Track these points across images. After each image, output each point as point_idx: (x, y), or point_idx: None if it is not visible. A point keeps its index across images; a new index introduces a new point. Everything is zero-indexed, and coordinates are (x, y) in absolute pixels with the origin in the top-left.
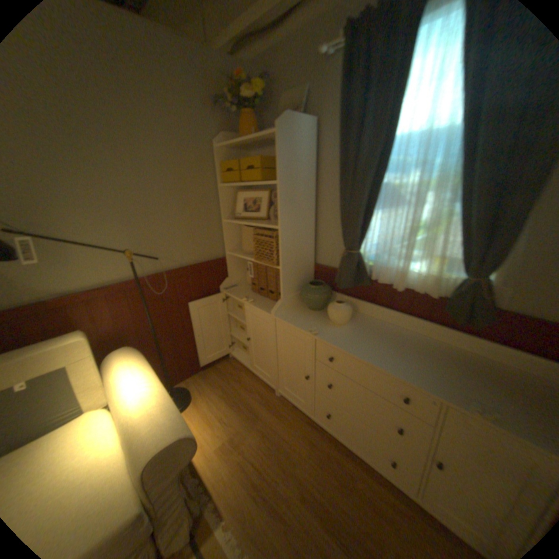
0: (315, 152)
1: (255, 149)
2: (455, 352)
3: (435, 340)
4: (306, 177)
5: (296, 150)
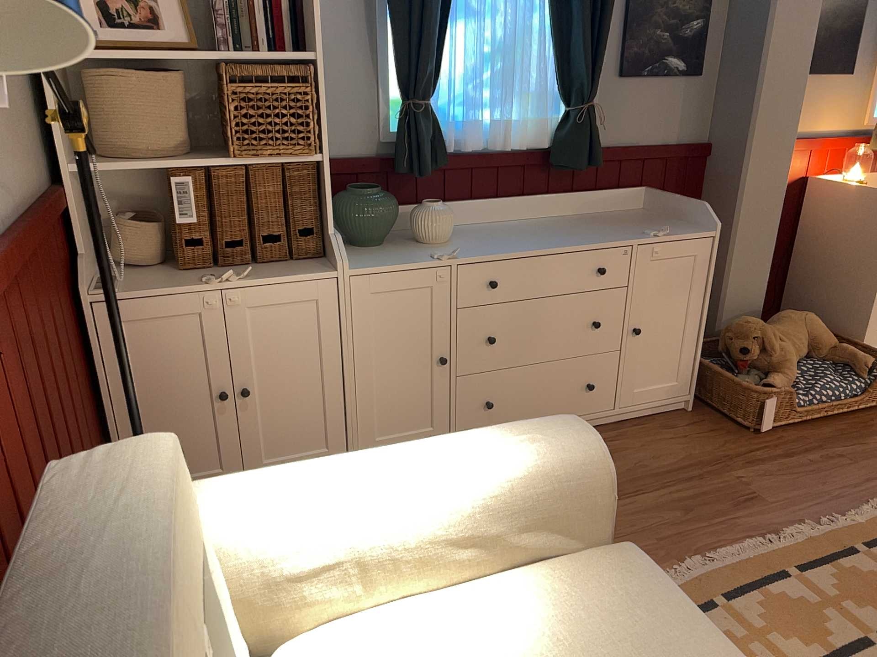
0: None
1: None
2: (565, 219)
3: (537, 218)
4: None
5: None
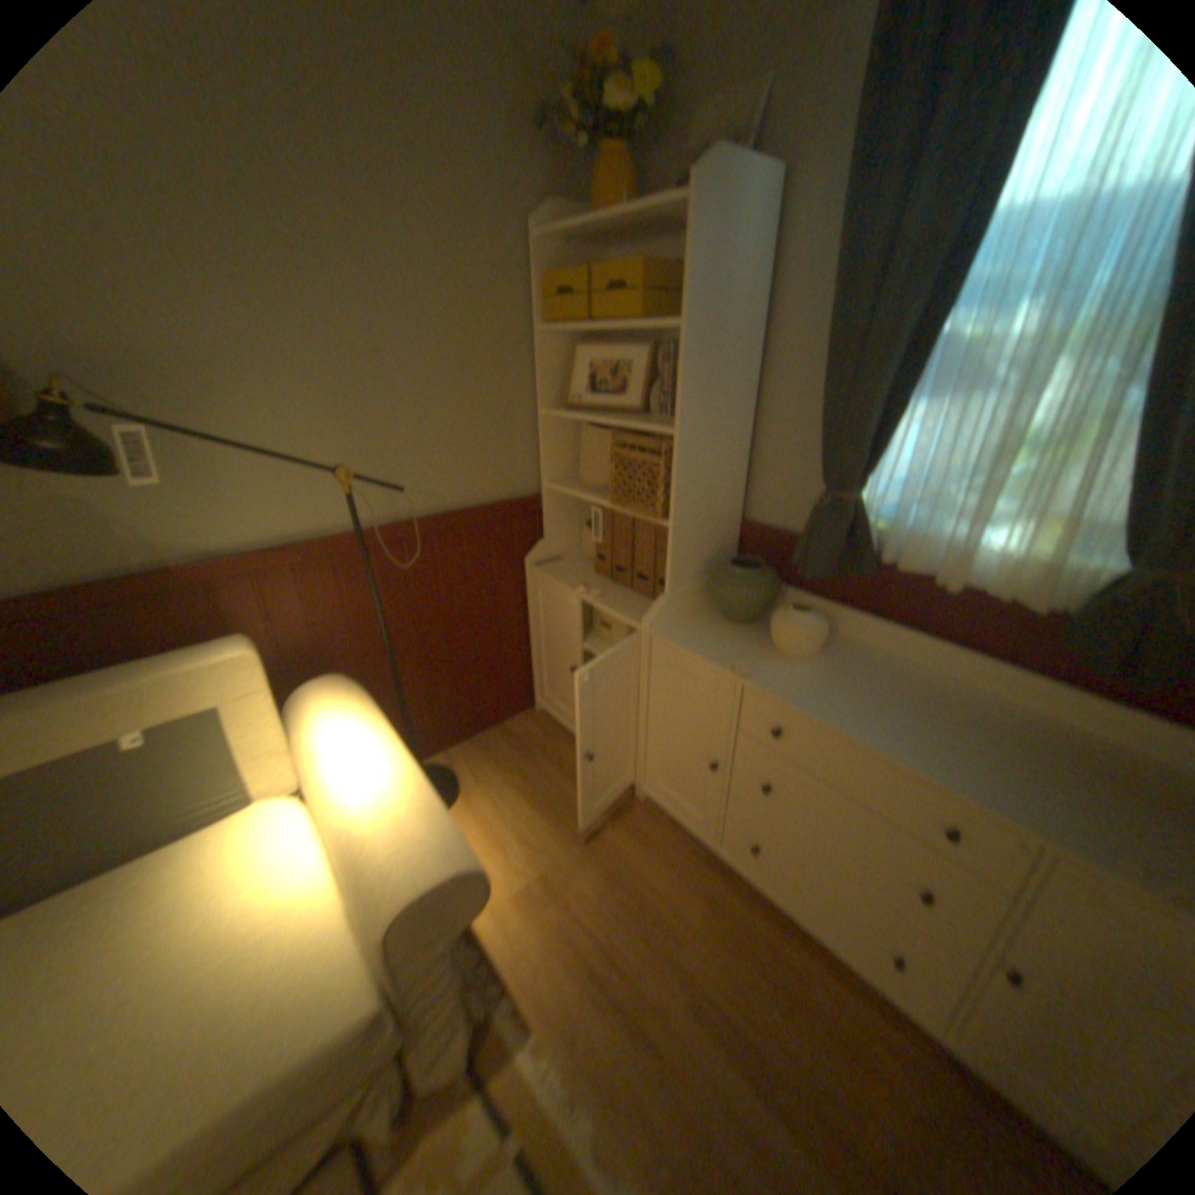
0: (772, 255)
1: (621, 245)
2: (1069, 737)
3: (1020, 707)
4: (746, 315)
5: (730, 247)
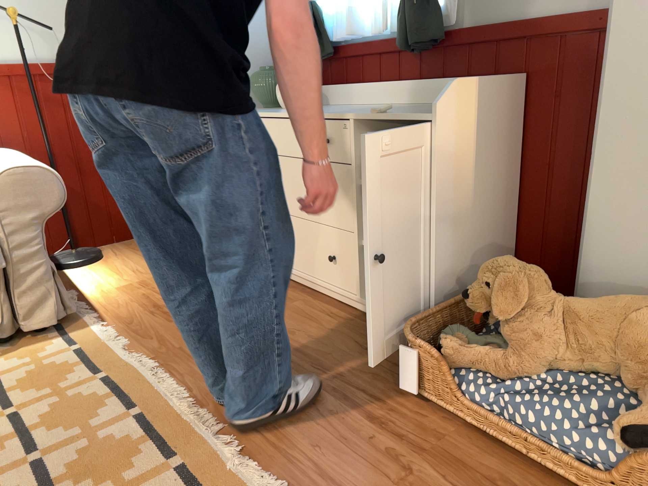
0: None
1: None
2: (412, 105)
3: (400, 104)
4: None
5: None
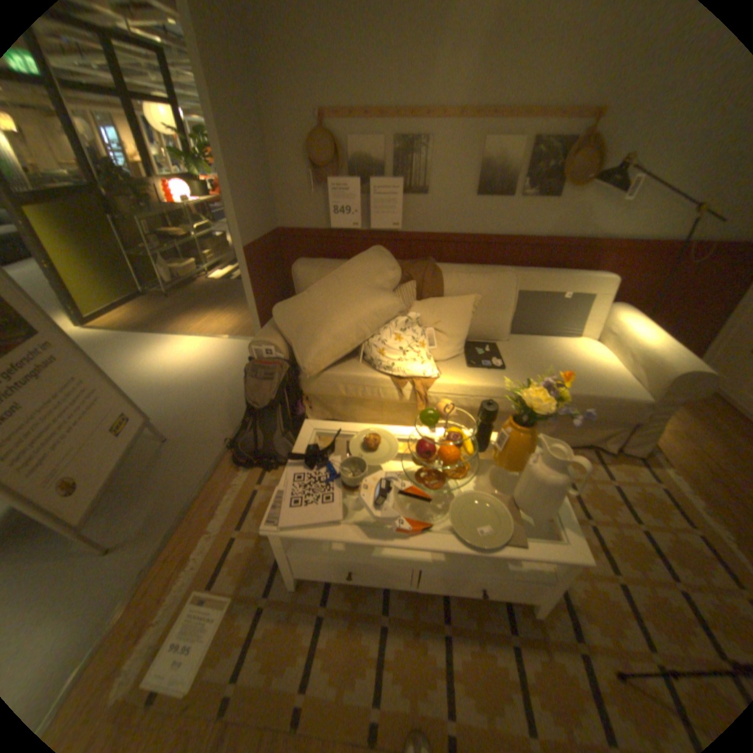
0: None
1: None
2: None
3: None
4: None
5: None
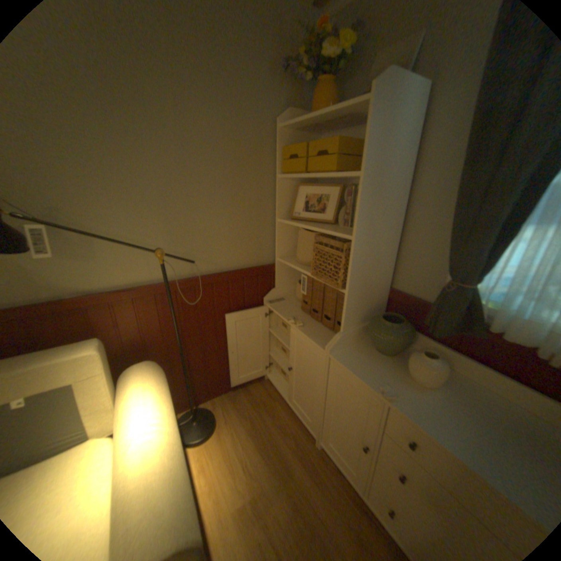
0: (420, 133)
1: (327, 132)
2: None
3: None
4: (401, 169)
5: (394, 128)
